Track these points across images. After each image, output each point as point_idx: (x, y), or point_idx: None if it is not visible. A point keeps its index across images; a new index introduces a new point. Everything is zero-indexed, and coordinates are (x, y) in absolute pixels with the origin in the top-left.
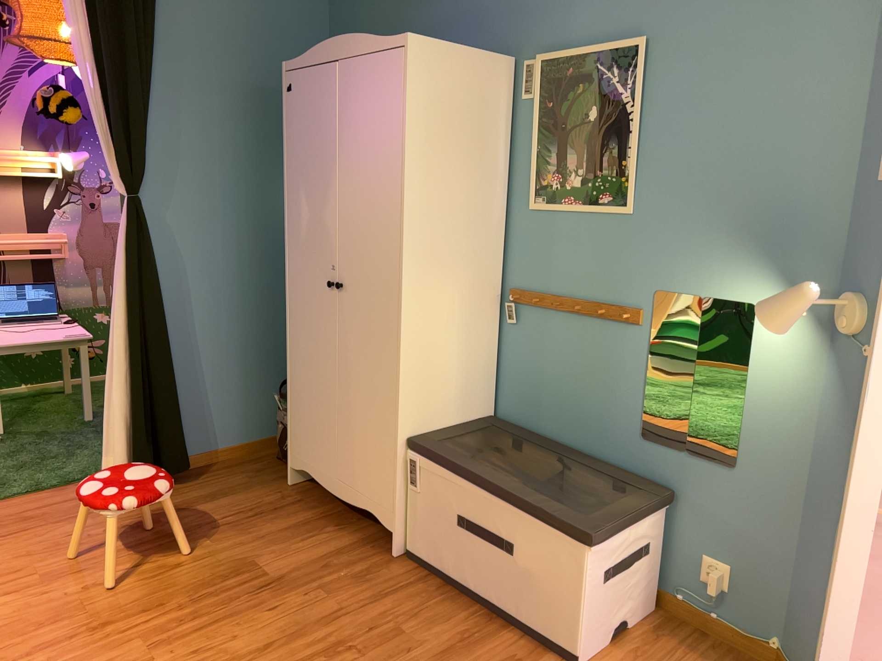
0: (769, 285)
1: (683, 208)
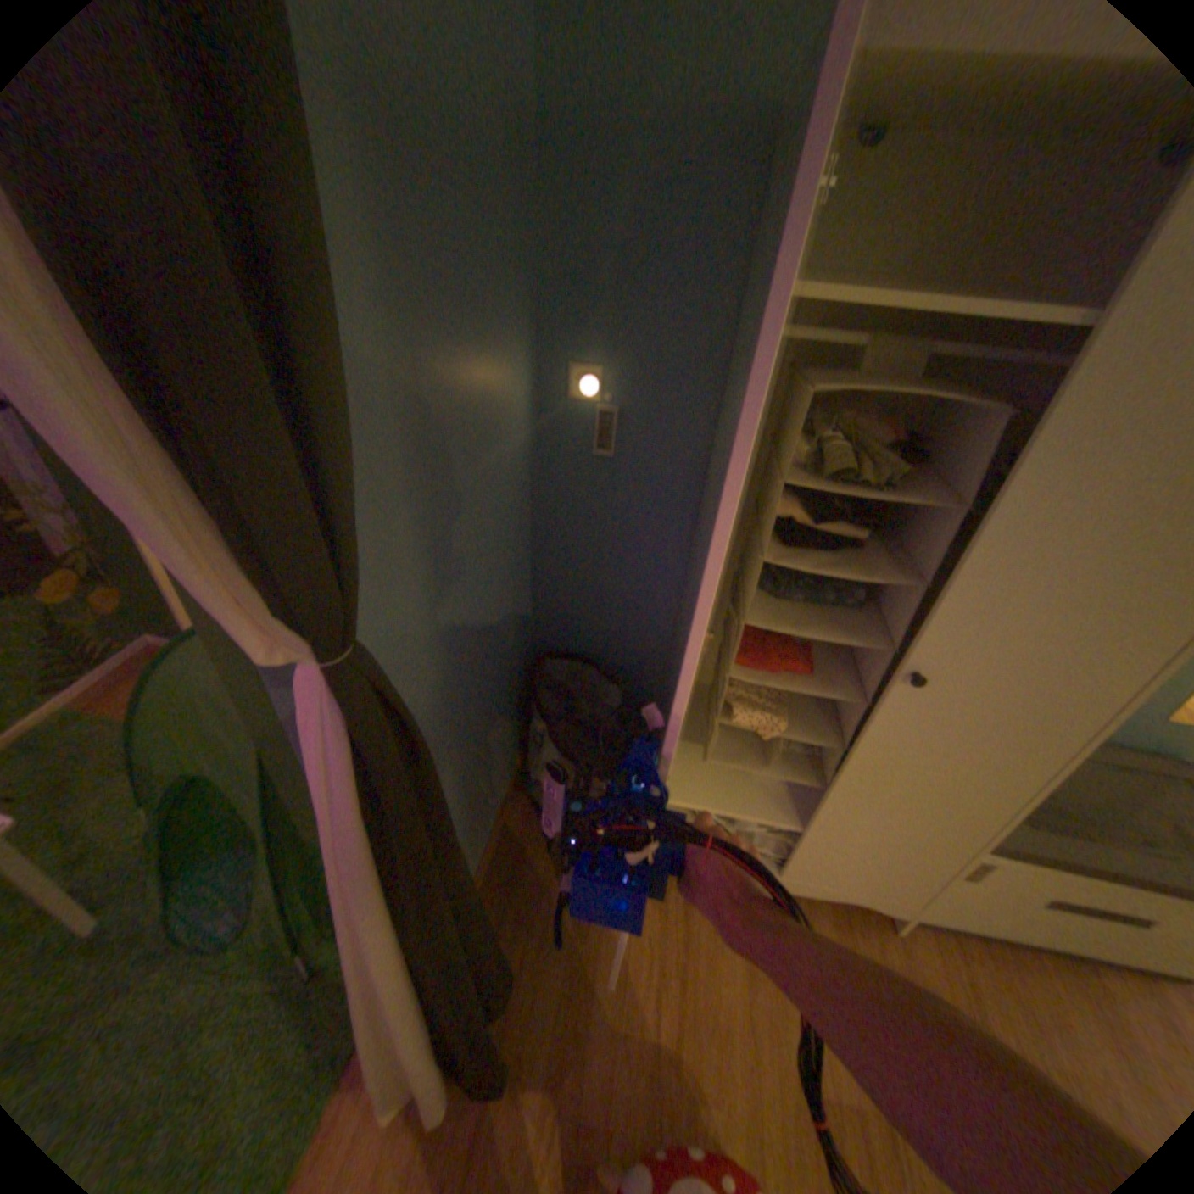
0: None
1: None
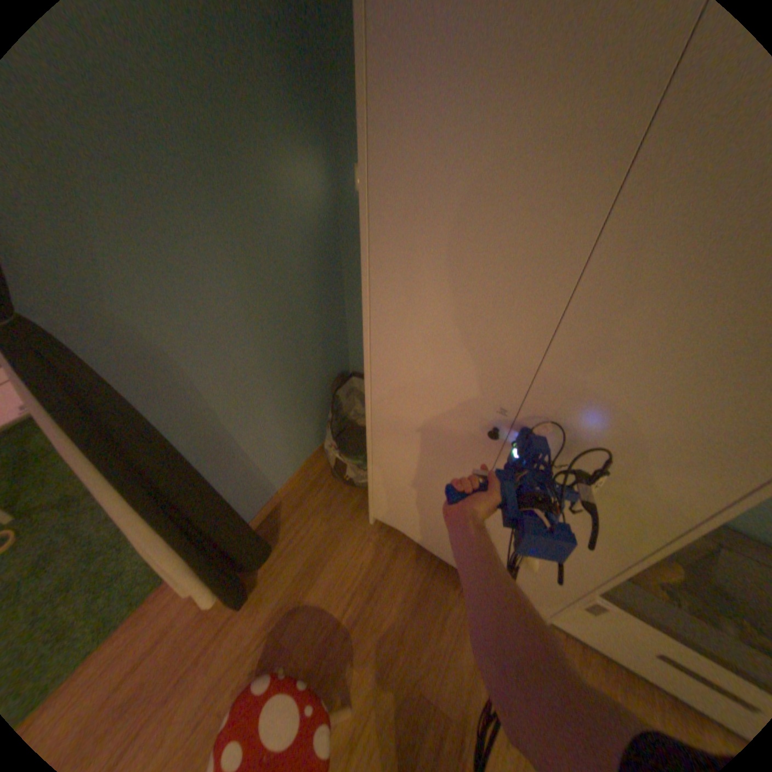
0: None
1: None
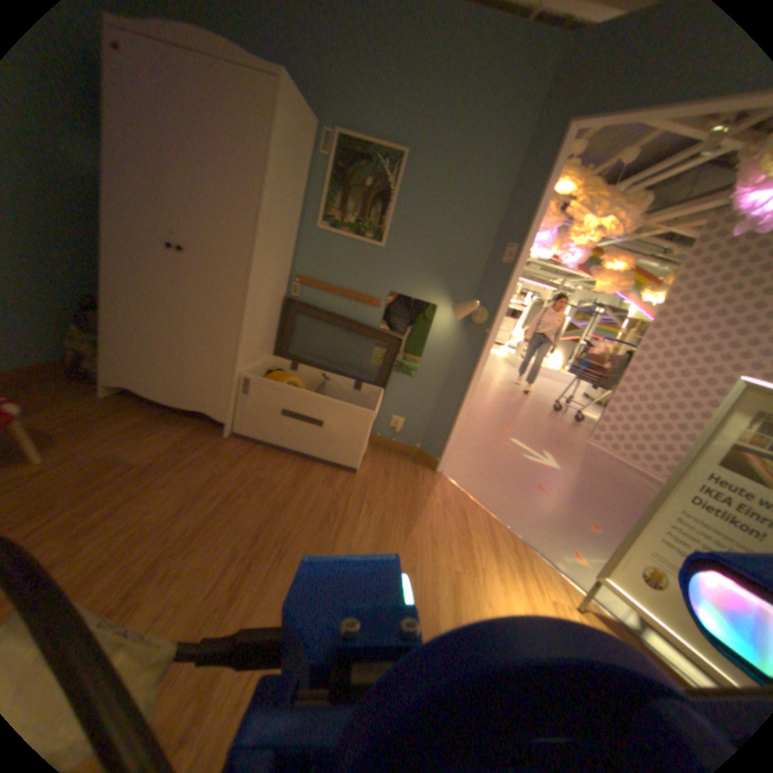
0: (444, 297)
1: (411, 252)
